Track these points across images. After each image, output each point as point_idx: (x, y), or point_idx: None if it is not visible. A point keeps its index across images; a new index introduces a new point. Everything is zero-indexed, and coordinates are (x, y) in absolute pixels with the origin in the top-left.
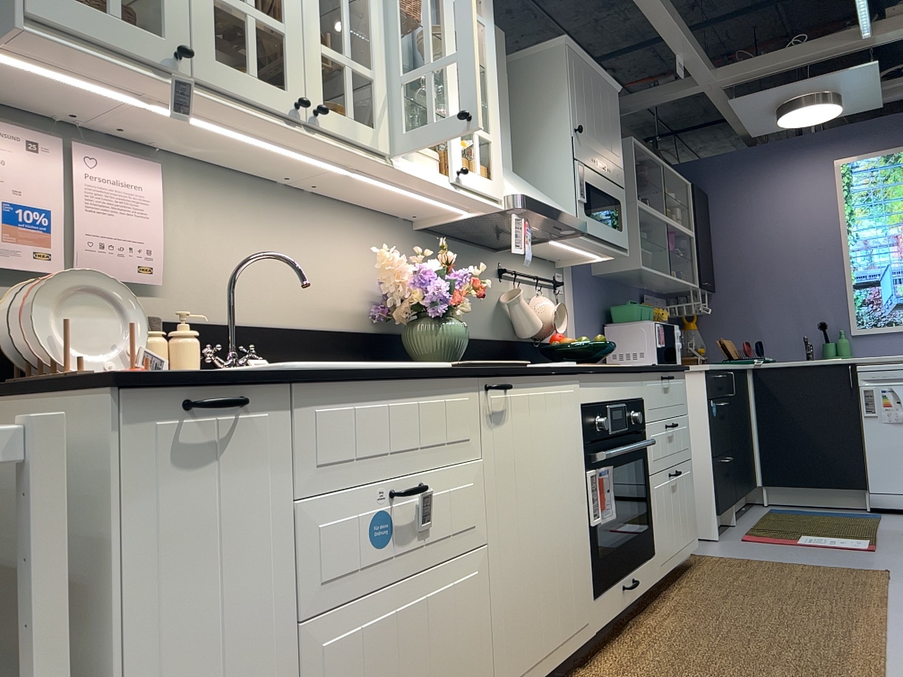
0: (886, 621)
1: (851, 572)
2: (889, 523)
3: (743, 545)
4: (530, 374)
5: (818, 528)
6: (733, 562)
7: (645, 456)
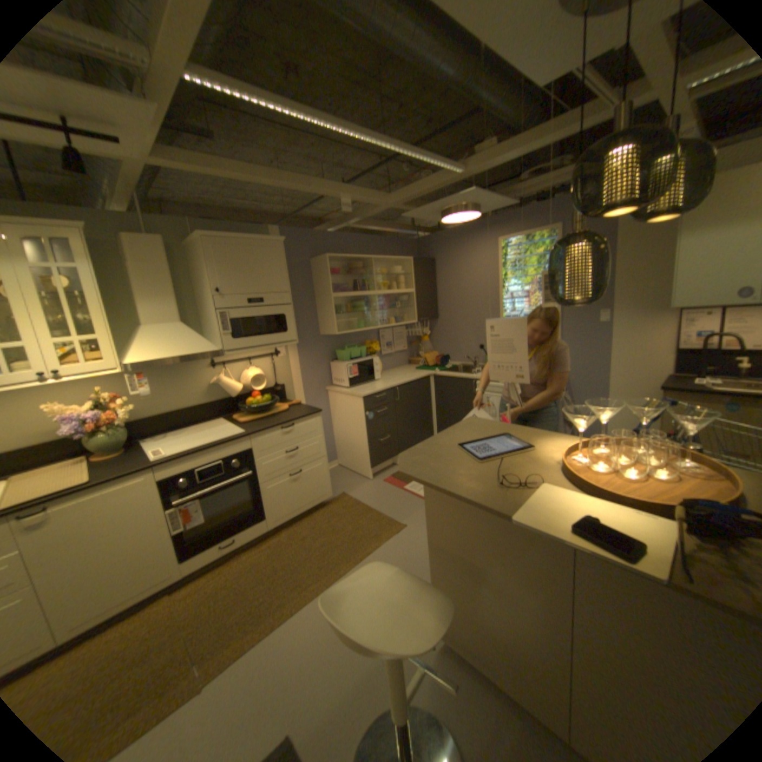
0: (339, 578)
1: (386, 525)
2: None
3: (377, 486)
4: (74, 493)
5: None
6: (347, 505)
7: (253, 477)
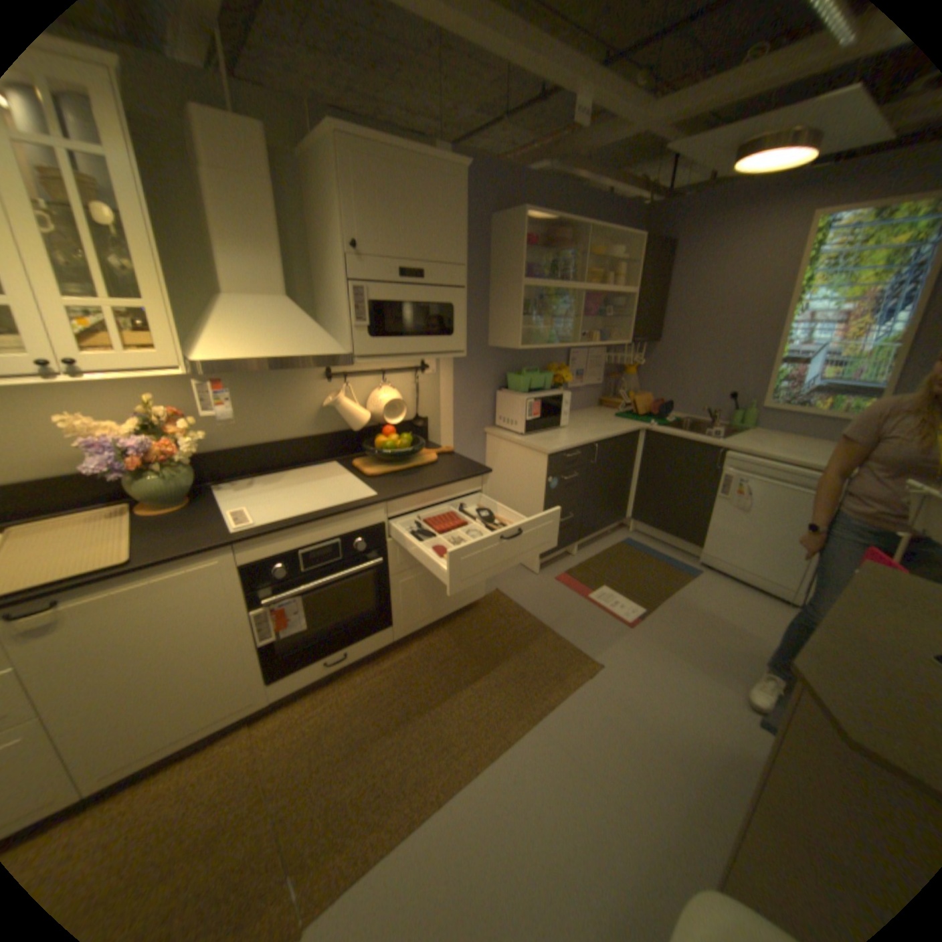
0: (509, 746)
1: (571, 659)
2: (694, 590)
3: (547, 587)
4: (105, 579)
5: (628, 580)
6: (506, 613)
7: (382, 565)
